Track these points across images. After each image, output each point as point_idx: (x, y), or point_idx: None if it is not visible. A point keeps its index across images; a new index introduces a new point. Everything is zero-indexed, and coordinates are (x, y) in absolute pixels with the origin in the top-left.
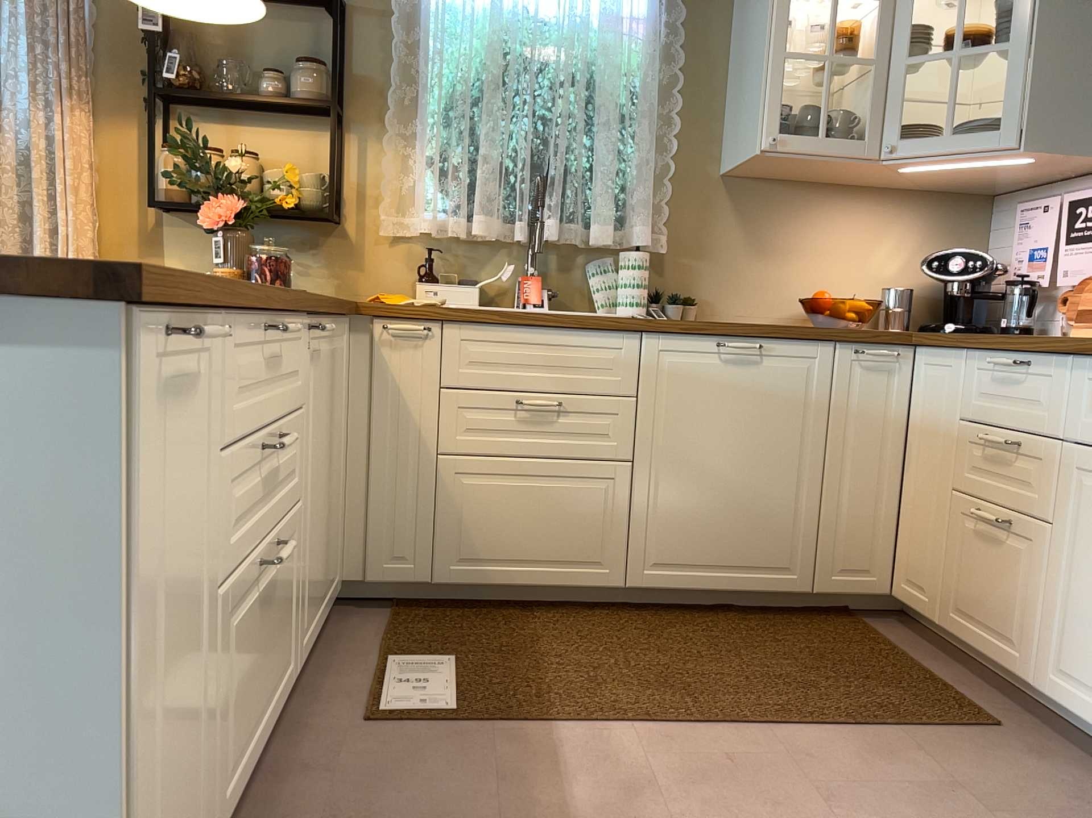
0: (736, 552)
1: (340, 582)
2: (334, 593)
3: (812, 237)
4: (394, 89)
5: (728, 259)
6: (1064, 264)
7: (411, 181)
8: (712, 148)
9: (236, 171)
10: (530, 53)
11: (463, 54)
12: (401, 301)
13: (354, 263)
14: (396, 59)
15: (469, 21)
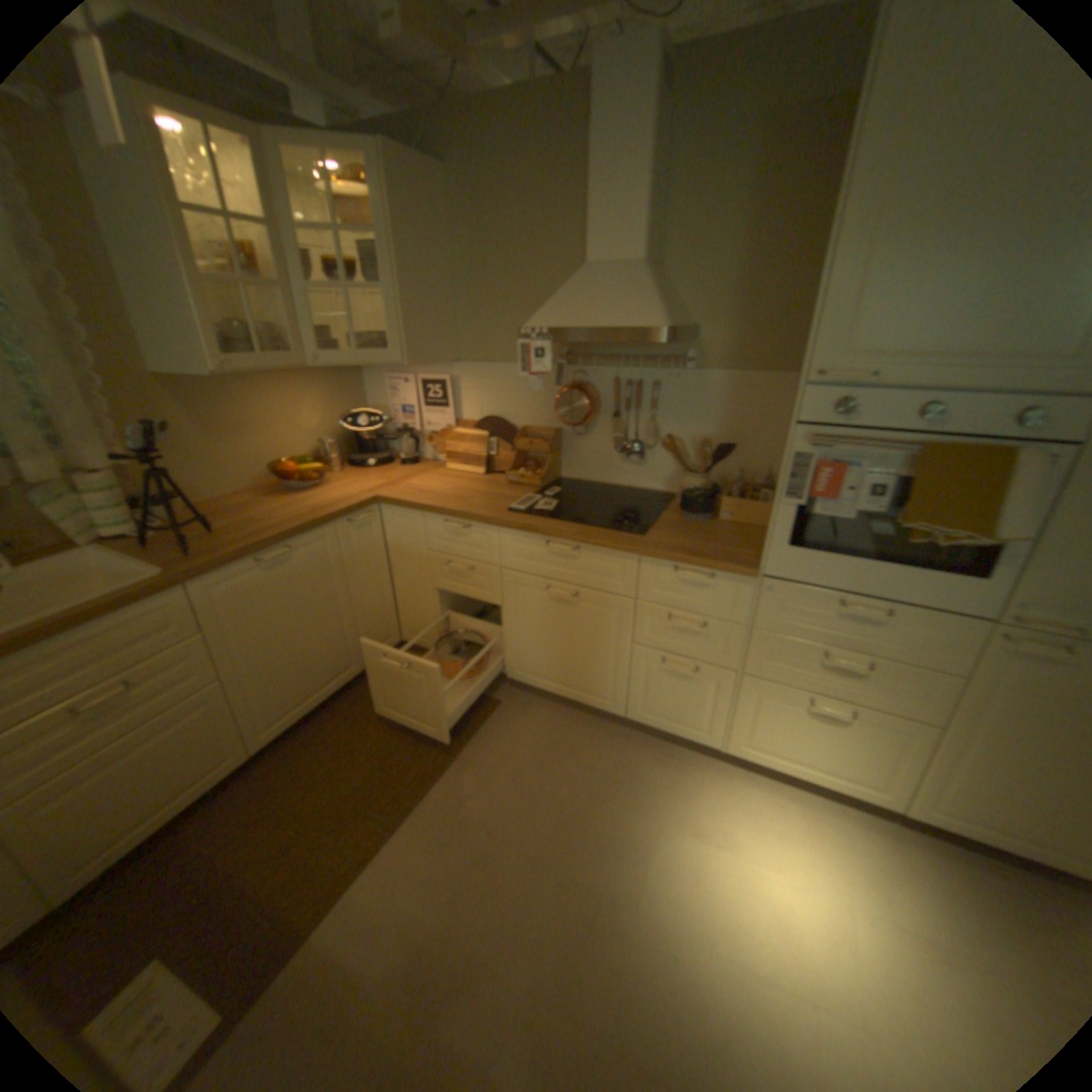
0: (314, 682)
1: None
2: None
3: (250, 413)
4: None
5: (185, 449)
6: (424, 418)
7: None
8: (123, 348)
9: None
10: None
11: None
12: None
13: None
14: None
15: None
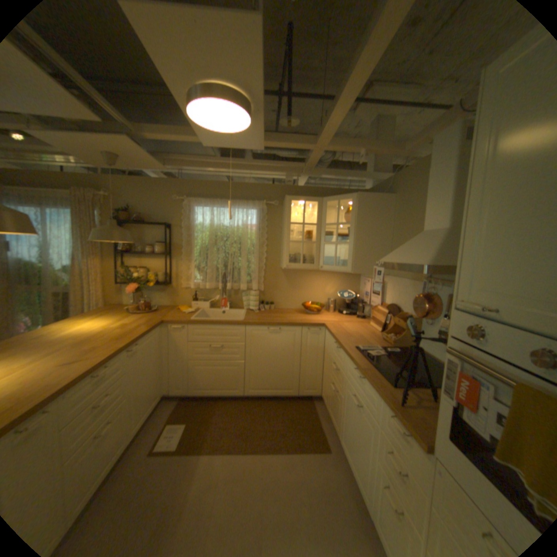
0: (275, 385)
1: (162, 396)
2: (156, 403)
3: (308, 283)
4: (184, 248)
5: (283, 290)
6: (372, 299)
7: (191, 272)
8: (277, 259)
9: (136, 276)
10: (222, 237)
11: (203, 238)
12: (185, 309)
13: (176, 294)
14: (184, 239)
15: (205, 228)
